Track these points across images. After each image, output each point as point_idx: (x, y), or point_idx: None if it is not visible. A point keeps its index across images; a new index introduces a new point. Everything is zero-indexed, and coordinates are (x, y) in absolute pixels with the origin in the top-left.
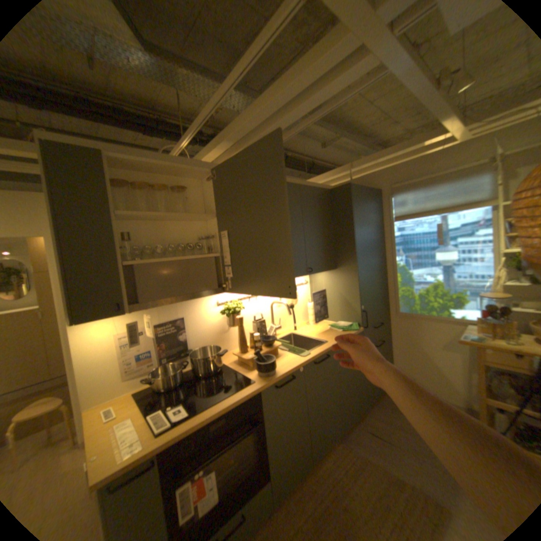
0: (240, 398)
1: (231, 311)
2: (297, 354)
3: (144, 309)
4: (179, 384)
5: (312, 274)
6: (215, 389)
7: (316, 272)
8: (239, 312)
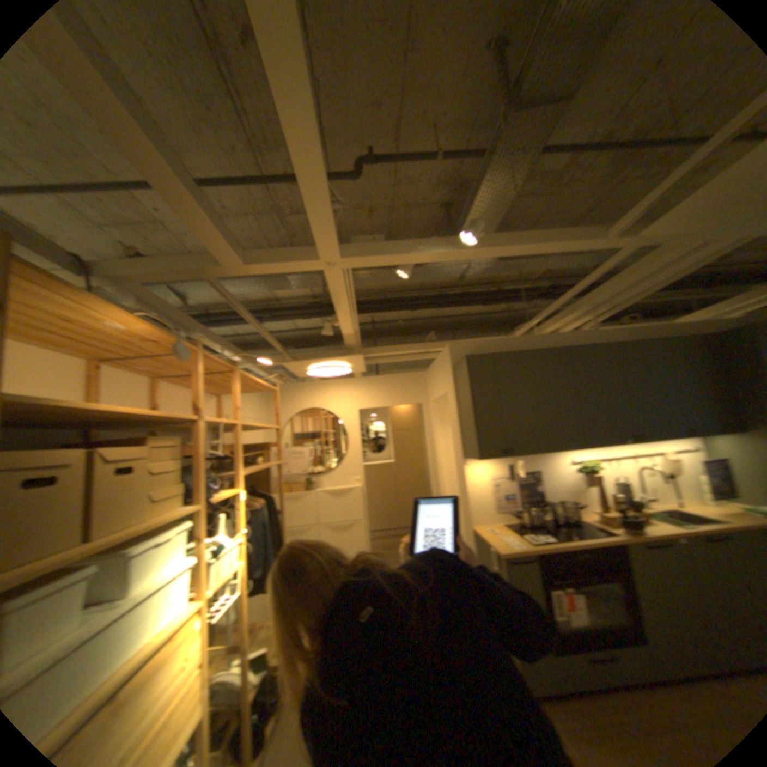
0: (606, 544)
1: (589, 470)
2: (678, 526)
3: (518, 457)
4: (543, 527)
5: (700, 437)
6: (579, 535)
7: (707, 436)
8: (598, 473)
